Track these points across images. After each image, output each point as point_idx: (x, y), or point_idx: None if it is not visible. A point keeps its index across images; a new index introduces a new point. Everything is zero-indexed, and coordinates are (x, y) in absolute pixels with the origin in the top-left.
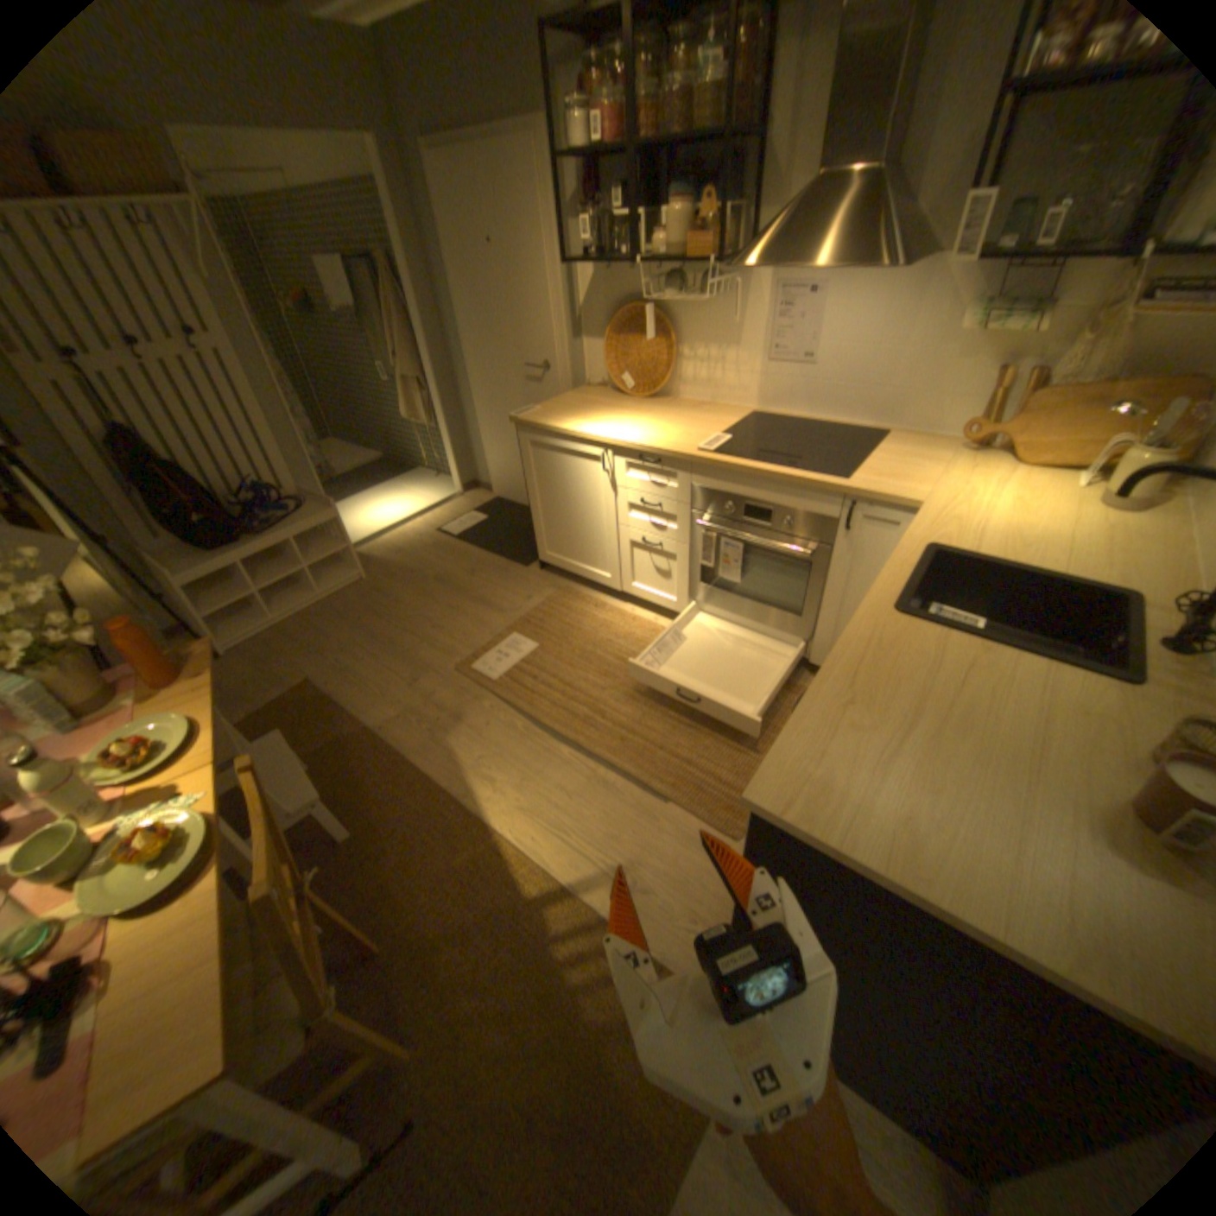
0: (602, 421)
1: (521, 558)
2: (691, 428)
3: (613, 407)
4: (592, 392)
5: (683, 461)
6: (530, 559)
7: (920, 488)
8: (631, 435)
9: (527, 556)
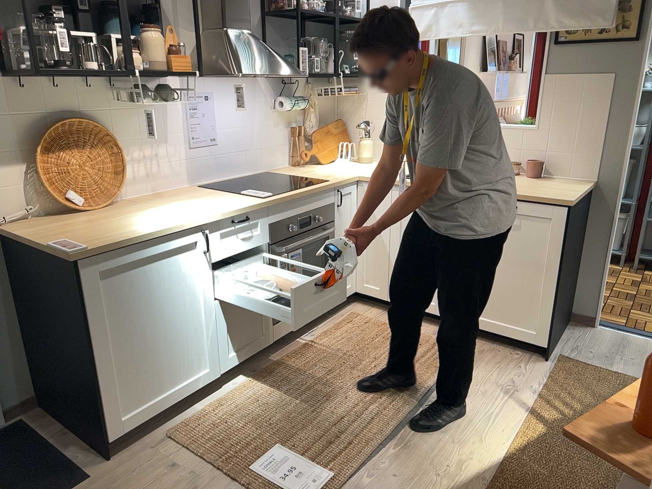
0: (154, 219)
1: (57, 486)
2: (212, 198)
3: (112, 216)
4: (36, 224)
5: (264, 207)
6: (70, 473)
7: (343, 174)
8: (209, 211)
9: (57, 478)
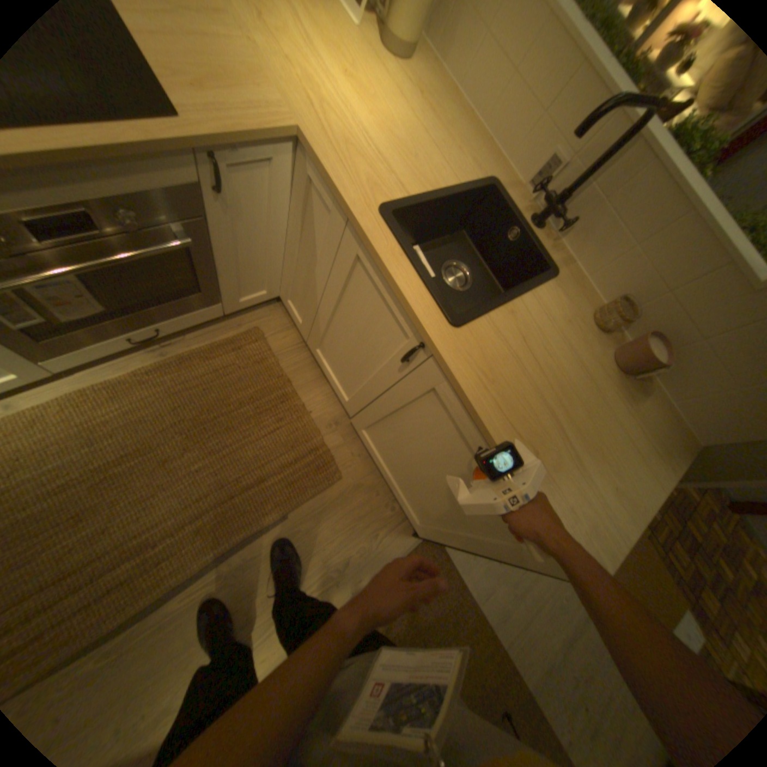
0: None
1: None
2: None
3: None
4: None
5: None
6: None
7: (266, 94)
8: None
9: None
